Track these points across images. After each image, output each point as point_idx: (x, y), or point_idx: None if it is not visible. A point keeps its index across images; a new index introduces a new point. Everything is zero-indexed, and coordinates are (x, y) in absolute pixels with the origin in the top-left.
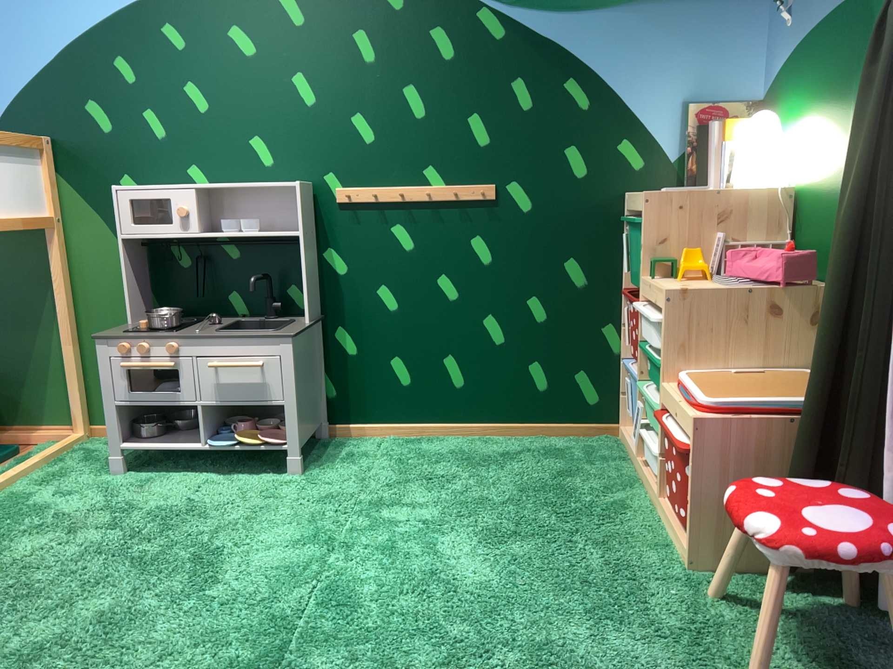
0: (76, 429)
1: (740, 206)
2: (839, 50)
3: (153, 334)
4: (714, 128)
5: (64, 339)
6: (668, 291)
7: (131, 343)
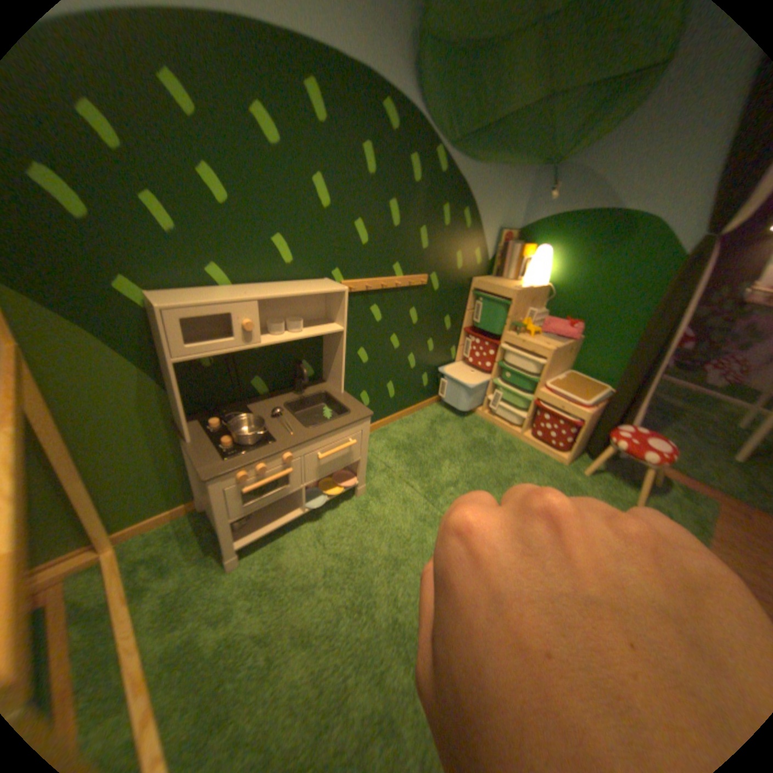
0: (101, 550)
1: (539, 294)
2: (603, 230)
3: (266, 452)
4: (518, 247)
5: (69, 480)
6: (553, 350)
7: (250, 470)
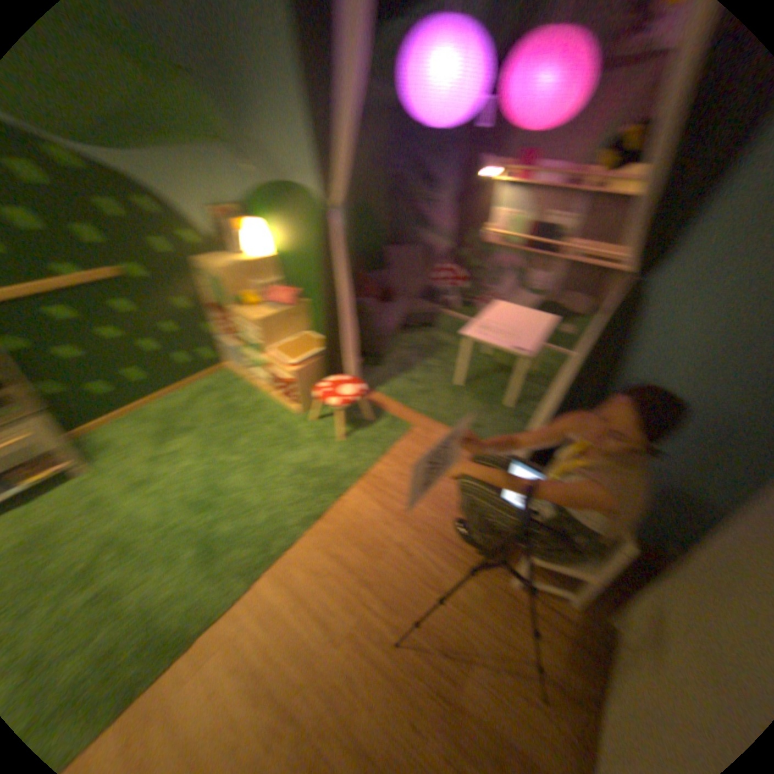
0: None
1: (254, 267)
2: (281, 202)
3: None
4: (224, 223)
5: None
6: (252, 322)
7: None
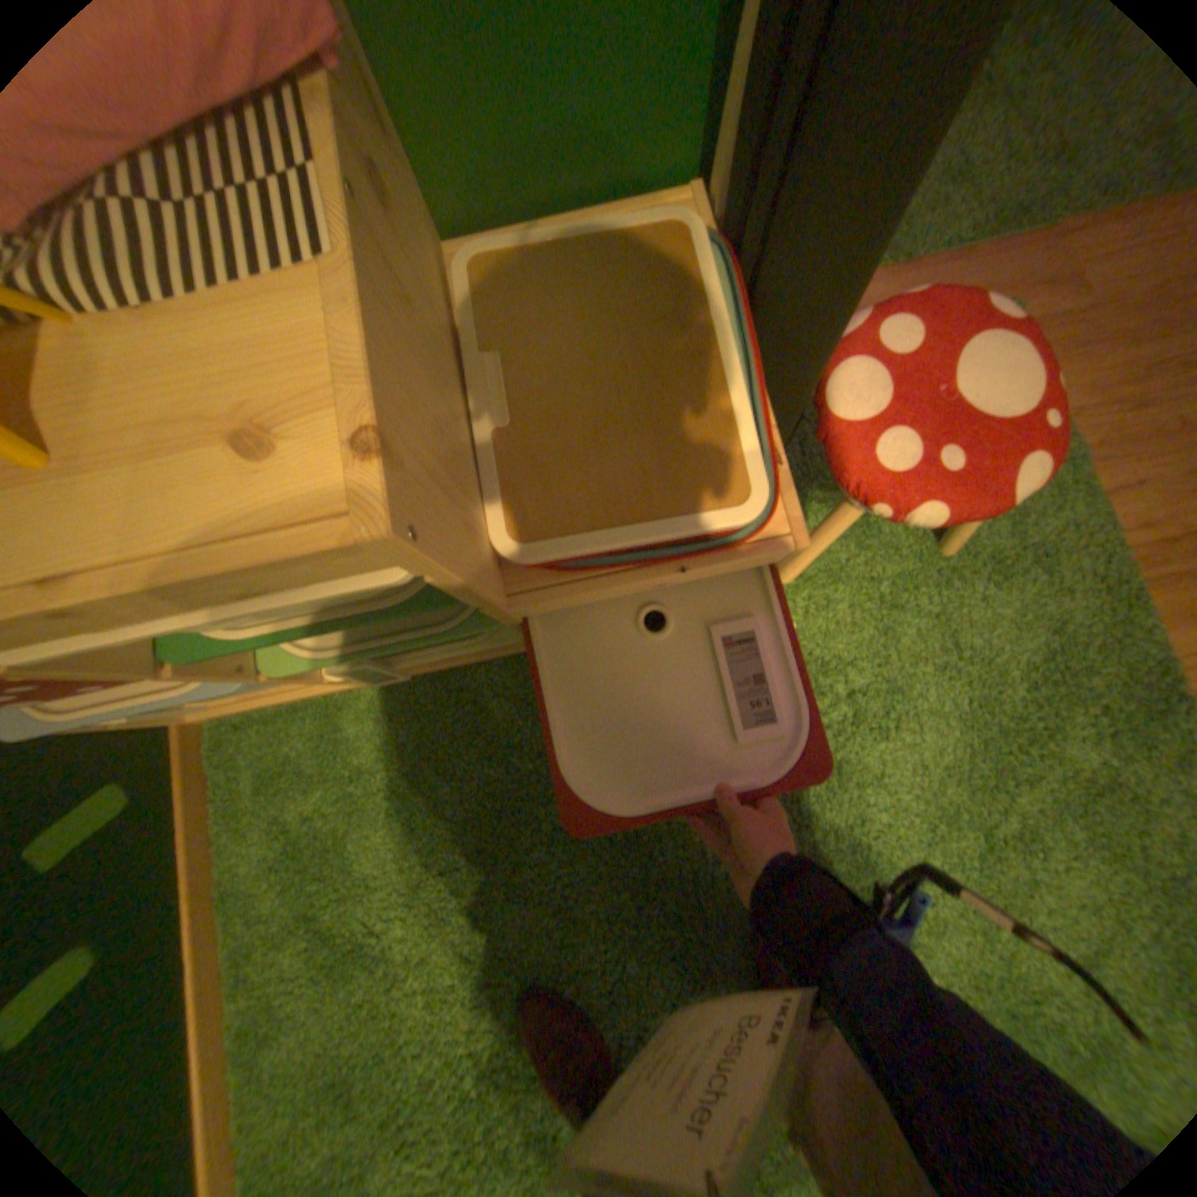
0: None
1: None
2: None
3: None
4: None
5: None
6: (383, 518)
7: None
